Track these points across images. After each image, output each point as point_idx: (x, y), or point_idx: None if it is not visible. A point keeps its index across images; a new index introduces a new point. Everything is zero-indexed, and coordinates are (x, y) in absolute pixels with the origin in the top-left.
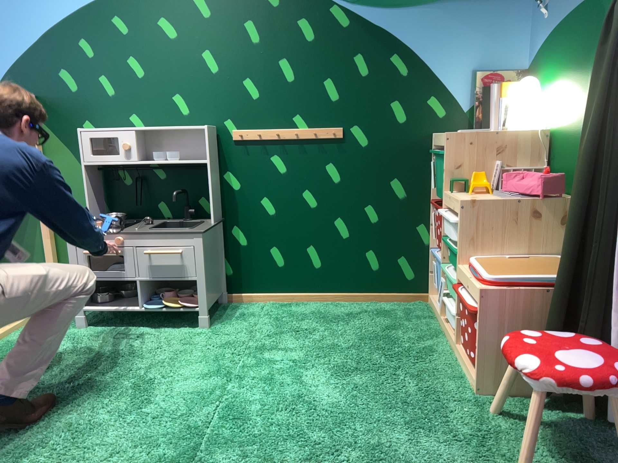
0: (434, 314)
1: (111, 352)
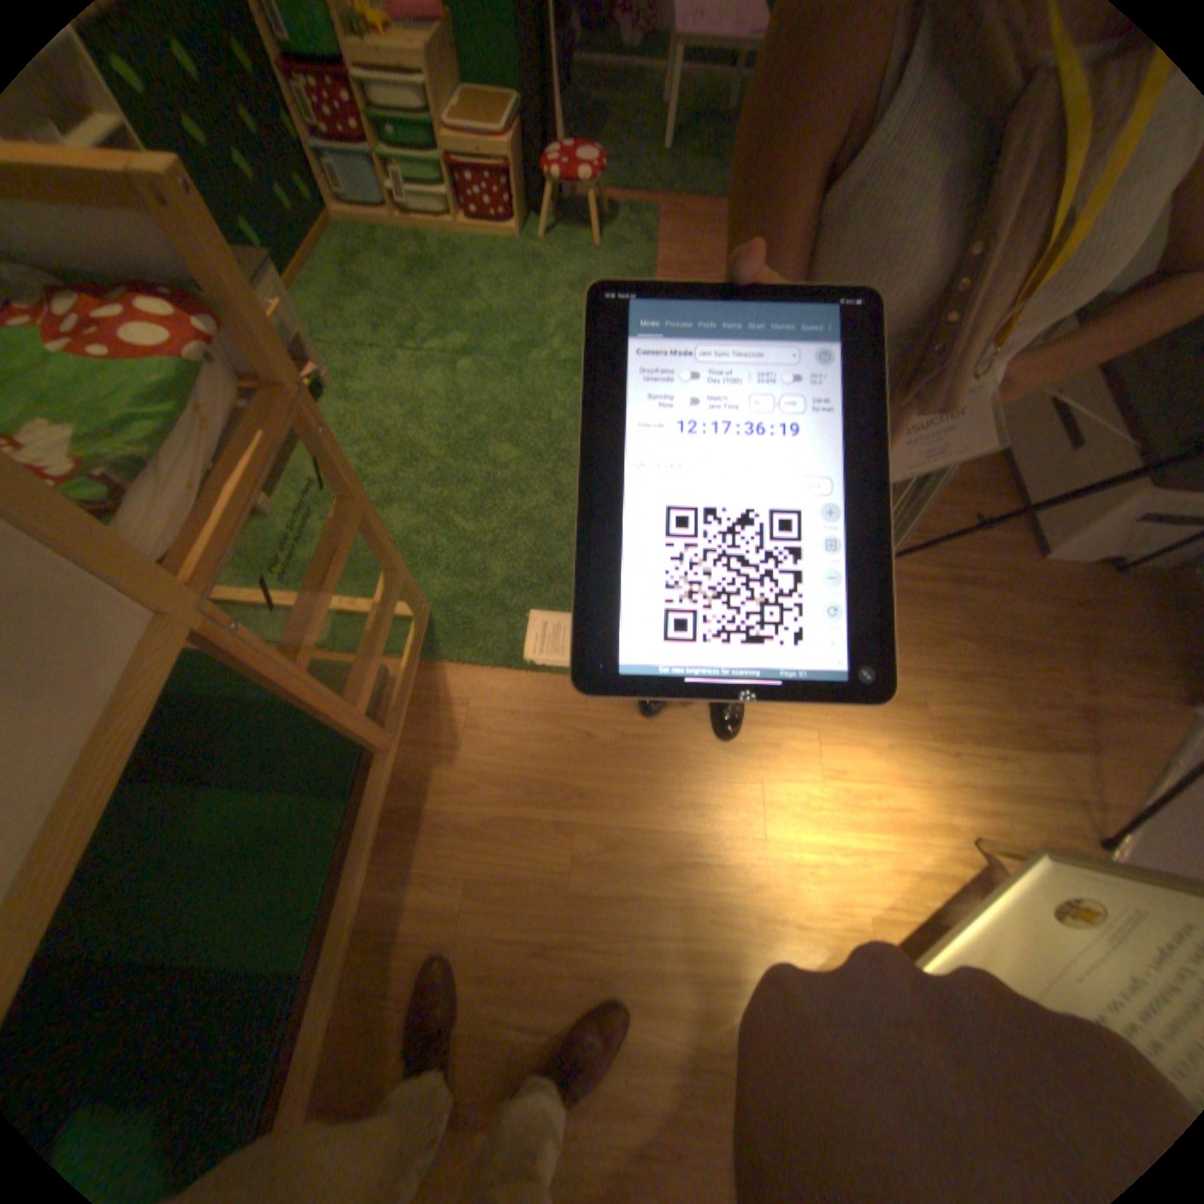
0: (368, 222)
1: (361, 457)
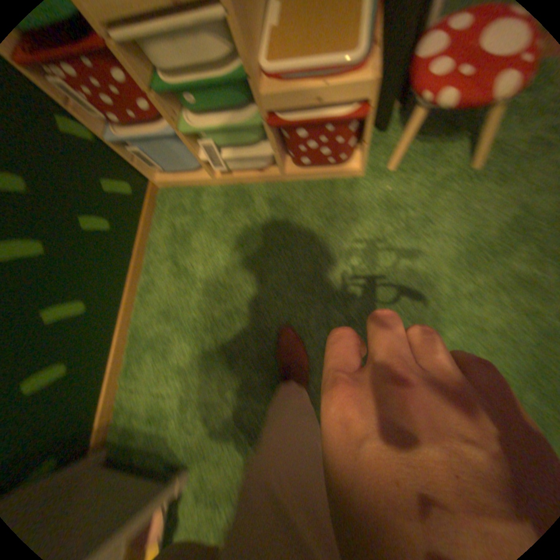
0: (195, 182)
1: None
